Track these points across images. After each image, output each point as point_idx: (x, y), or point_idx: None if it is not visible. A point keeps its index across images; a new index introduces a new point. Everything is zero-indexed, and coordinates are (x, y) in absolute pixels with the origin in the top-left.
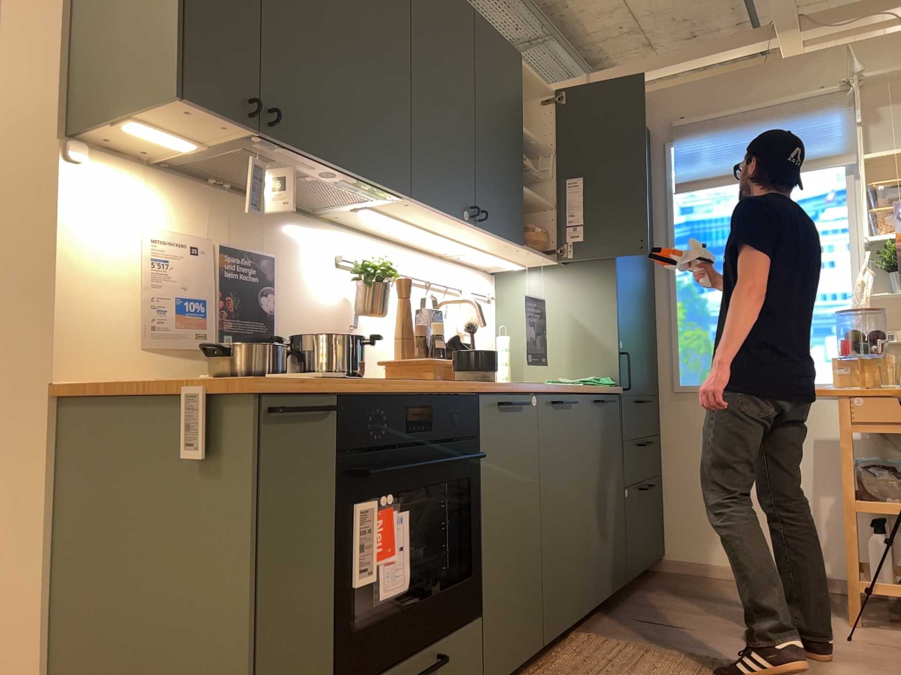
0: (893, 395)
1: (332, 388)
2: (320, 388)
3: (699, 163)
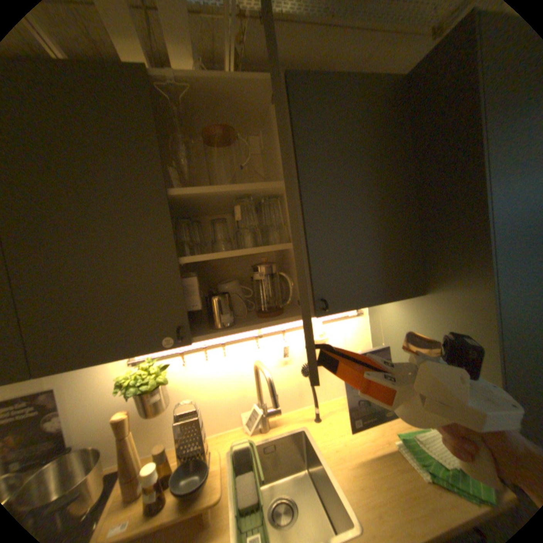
0: None
1: None
2: None
3: None
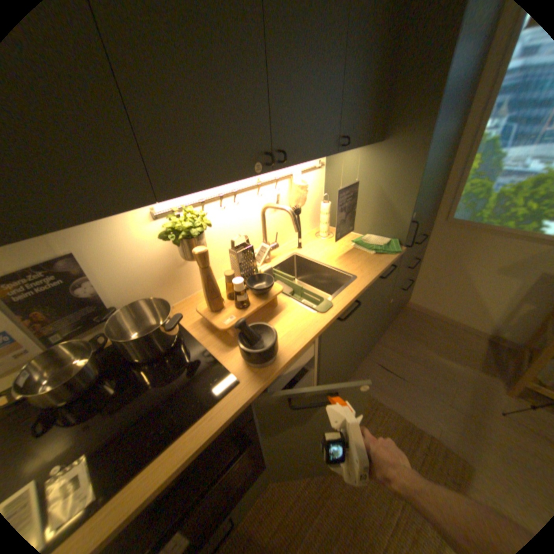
0: None
1: None
2: None
3: None
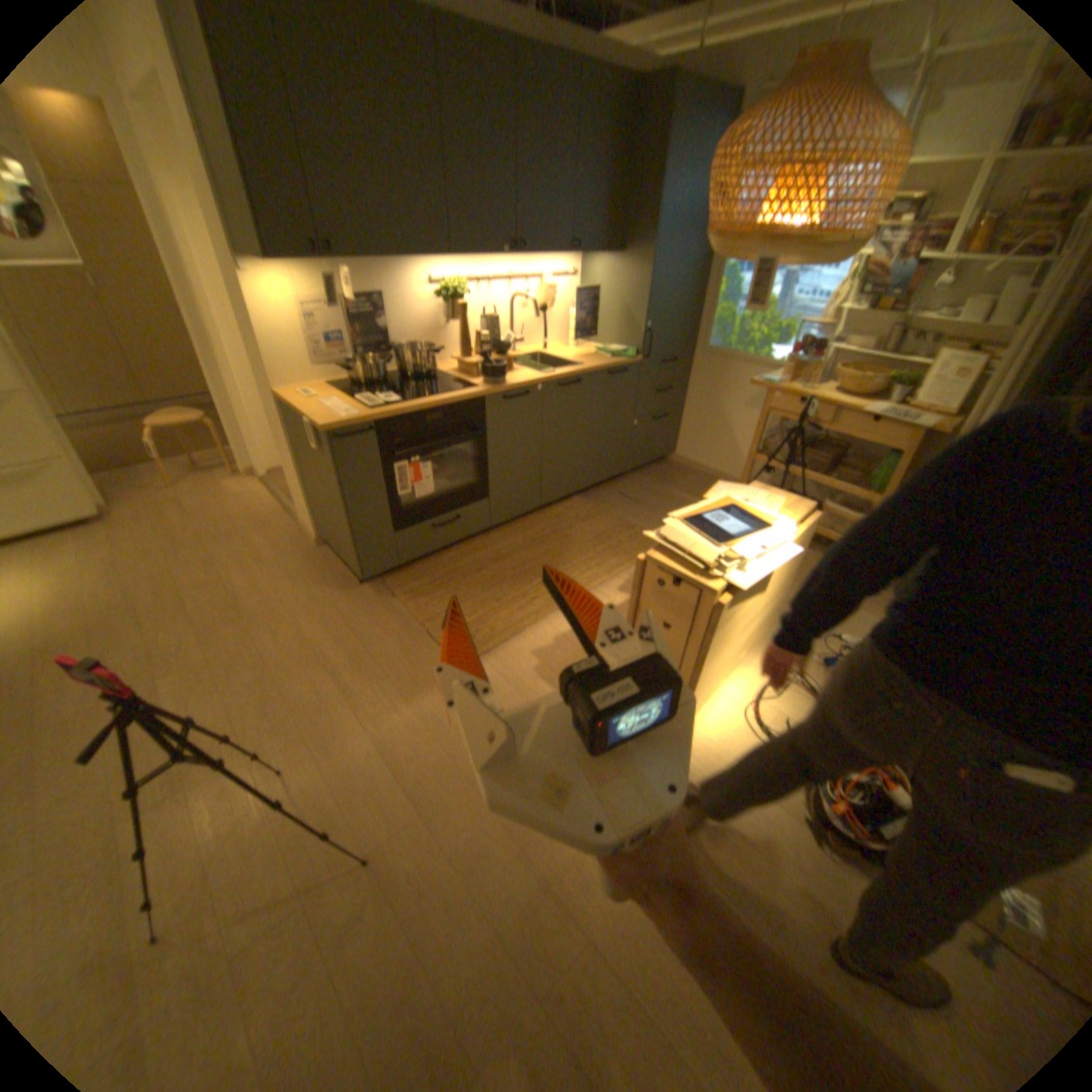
0: (814, 390)
1: (371, 417)
2: (360, 421)
3: None
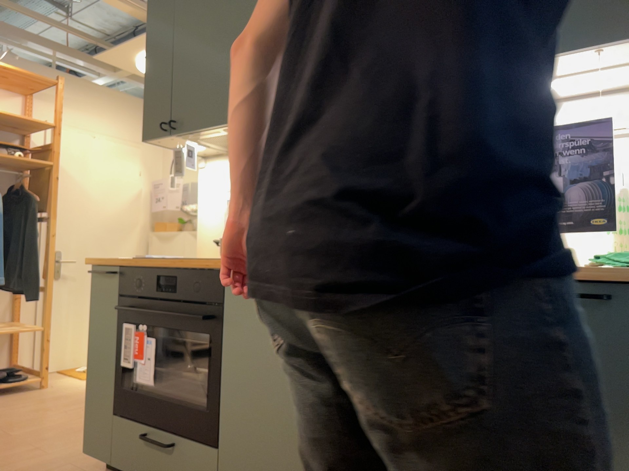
0: None
1: (121, 263)
2: (109, 262)
3: None
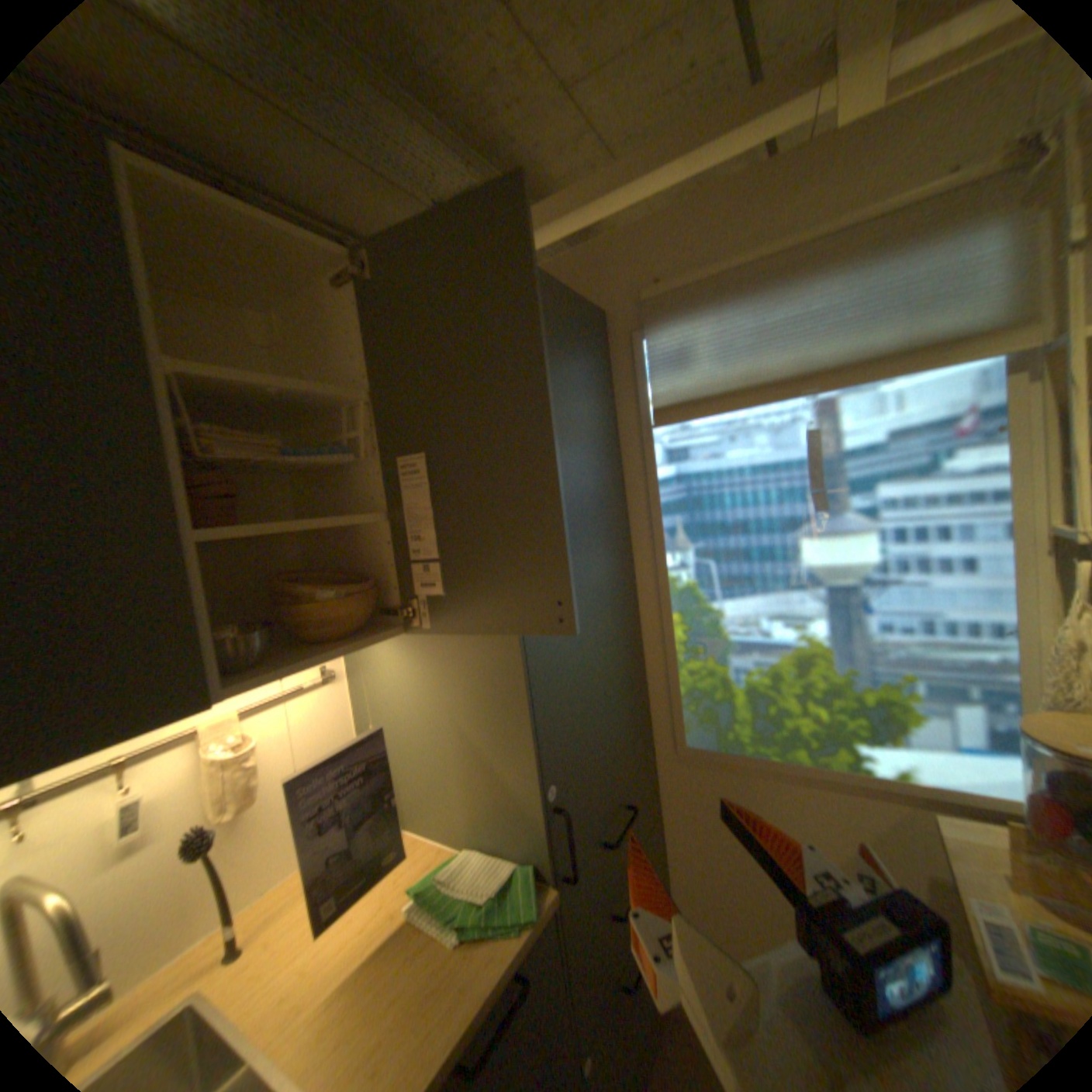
0: None
1: None
2: None
3: (695, 365)
